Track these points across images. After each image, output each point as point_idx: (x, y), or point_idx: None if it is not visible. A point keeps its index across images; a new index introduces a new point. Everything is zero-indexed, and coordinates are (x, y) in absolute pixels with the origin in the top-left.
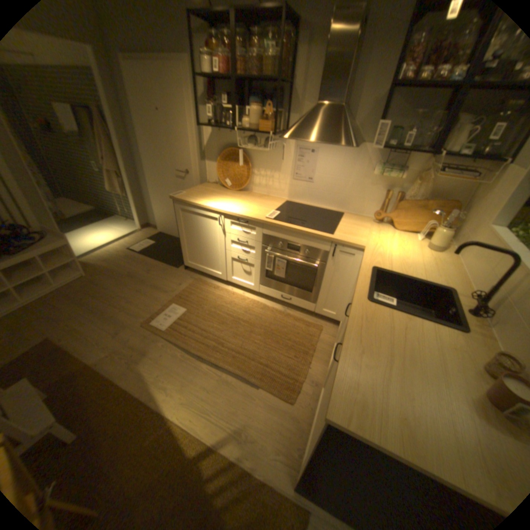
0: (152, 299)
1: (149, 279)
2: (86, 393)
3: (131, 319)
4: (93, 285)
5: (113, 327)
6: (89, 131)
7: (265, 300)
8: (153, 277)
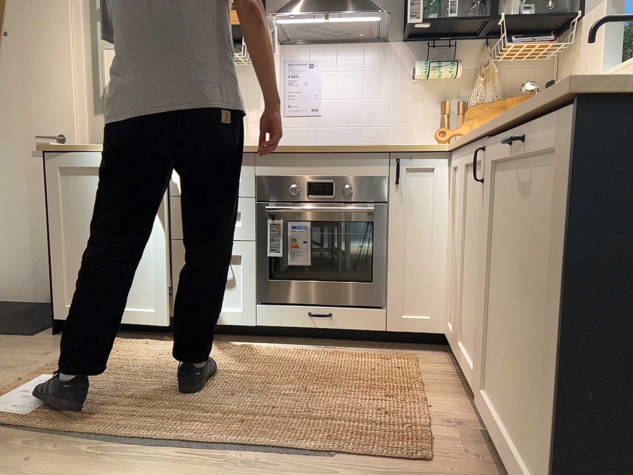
0: None
1: None
2: None
3: None
4: None
5: None
6: None
7: (272, 346)
8: None
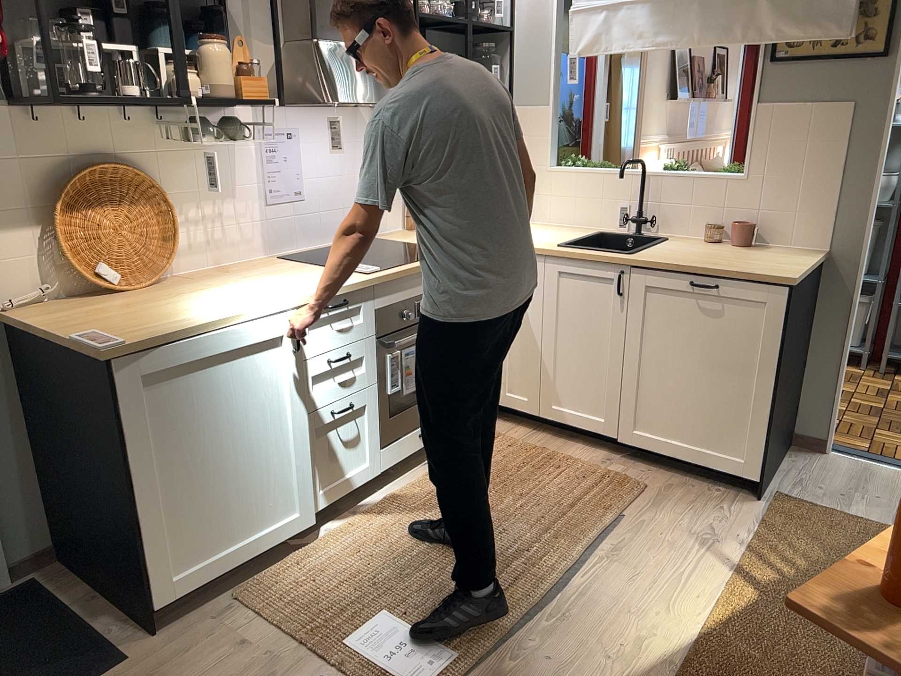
0: None
1: None
2: None
3: None
4: None
5: None
6: None
7: (394, 485)
8: None
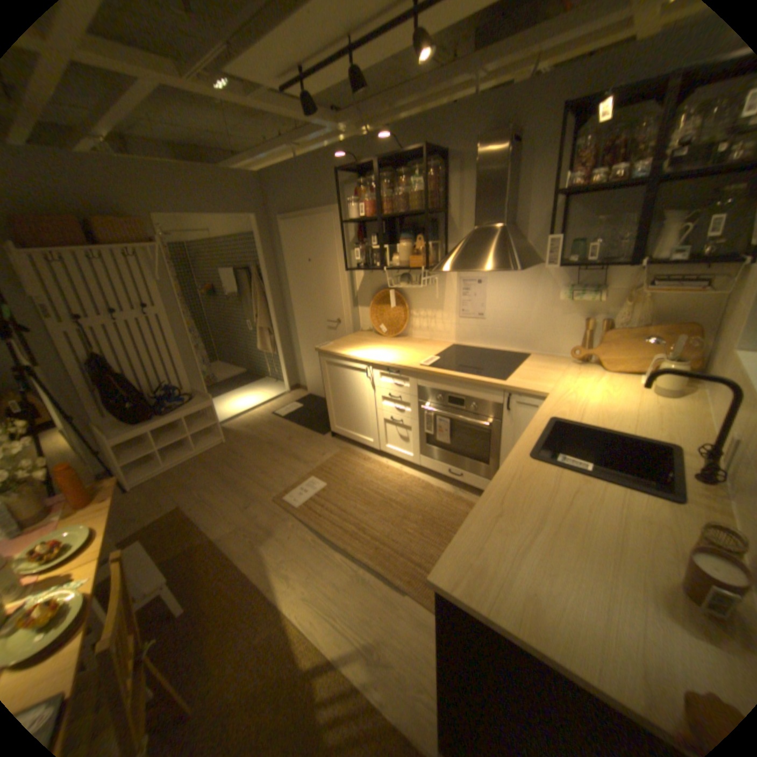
0: (289, 470)
1: (289, 447)
2: (203, 572)
3: (263, 492)
4: (230, 453)
5: (243, 501)
6: (245, 290)
7: (428, 478)
8: (294, 445)
